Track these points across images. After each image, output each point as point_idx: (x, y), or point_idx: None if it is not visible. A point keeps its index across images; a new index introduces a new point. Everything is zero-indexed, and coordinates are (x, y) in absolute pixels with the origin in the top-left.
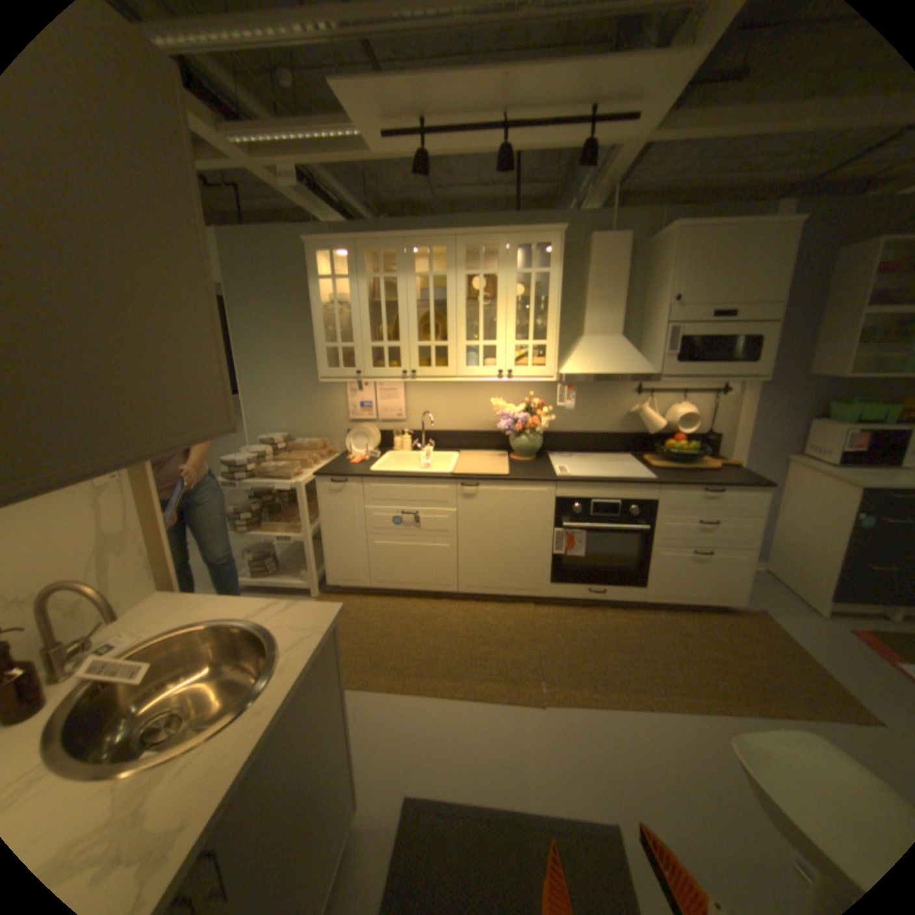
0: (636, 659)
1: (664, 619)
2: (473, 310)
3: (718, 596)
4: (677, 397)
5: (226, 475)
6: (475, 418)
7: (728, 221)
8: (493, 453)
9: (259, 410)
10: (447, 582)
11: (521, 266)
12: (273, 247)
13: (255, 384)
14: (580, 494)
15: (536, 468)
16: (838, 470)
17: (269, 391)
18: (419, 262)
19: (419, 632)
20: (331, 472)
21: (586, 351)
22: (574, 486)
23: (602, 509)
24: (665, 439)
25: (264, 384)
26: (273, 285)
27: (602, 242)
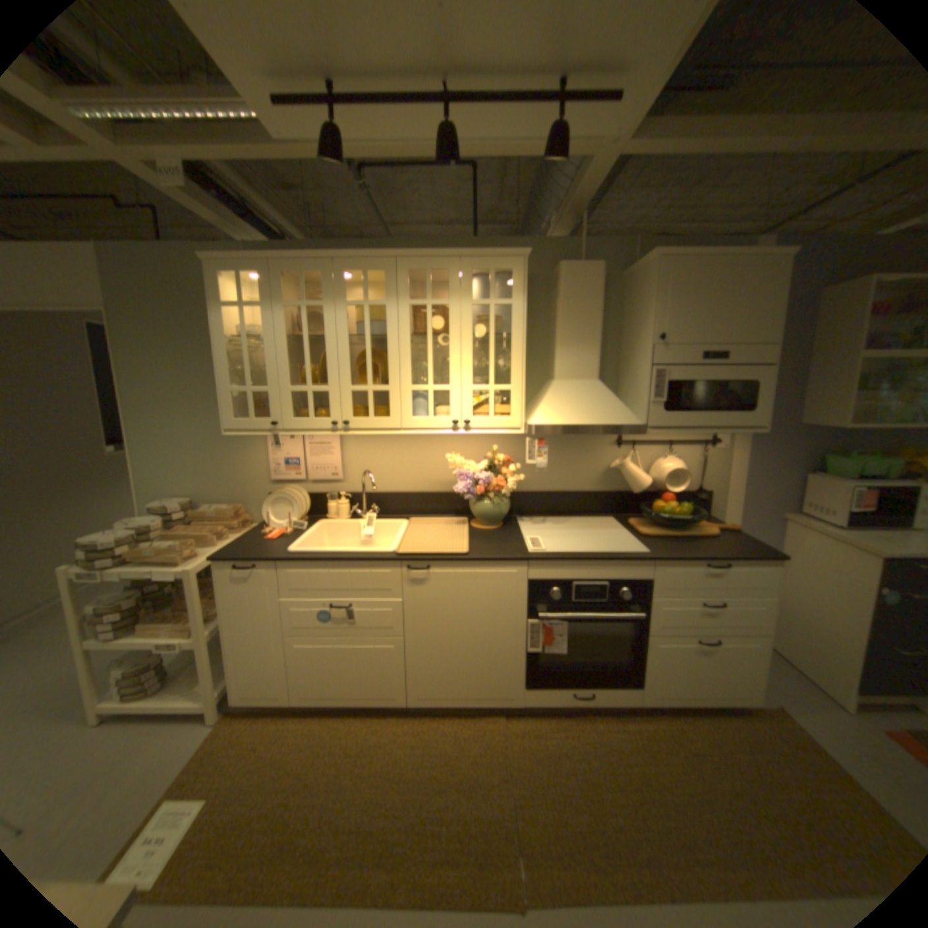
0: (640, 801)
1: (667, 729)
2: (423, 349)
3: (729, 695)
4: (661, 450)
5: (81, 564)
6: (428, 476)
7: (713, 251)
8: (450, 518)
9: (152, 469)
10: (392, 695)
11: (478, 297)
12: (172, 268)
13: (147, 436)
14: (557, 574)
15: (502, 540)
16: (847, 534)
17: (165, 444)
18: (356, 291)
19: (349, 776)
20: (233, 554)
21: (557, 397)
22: (550, 565)
23: (586, 592)
24: (651, 499)
25: (158, 436)
26: (172, 315)
27: (571, 272)
